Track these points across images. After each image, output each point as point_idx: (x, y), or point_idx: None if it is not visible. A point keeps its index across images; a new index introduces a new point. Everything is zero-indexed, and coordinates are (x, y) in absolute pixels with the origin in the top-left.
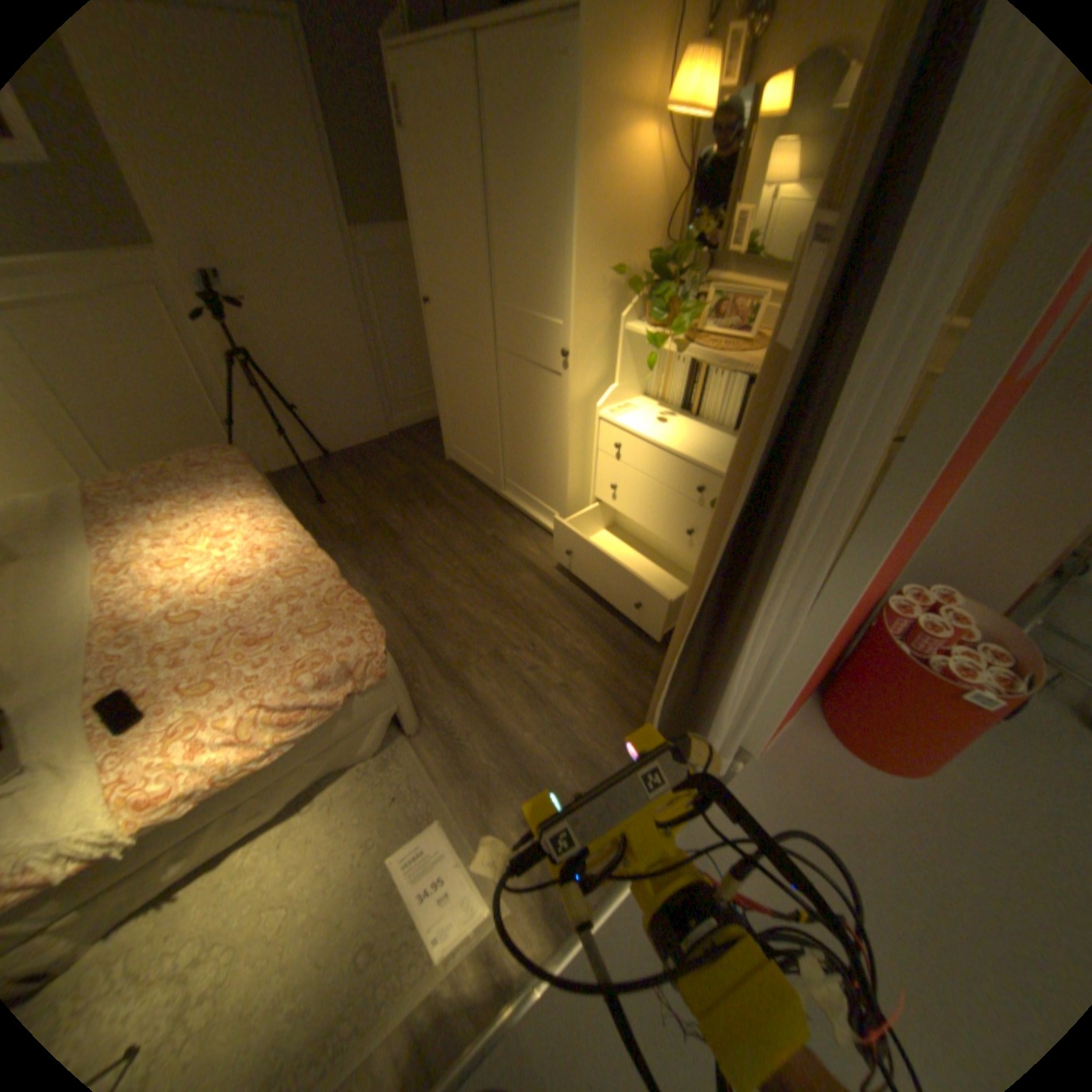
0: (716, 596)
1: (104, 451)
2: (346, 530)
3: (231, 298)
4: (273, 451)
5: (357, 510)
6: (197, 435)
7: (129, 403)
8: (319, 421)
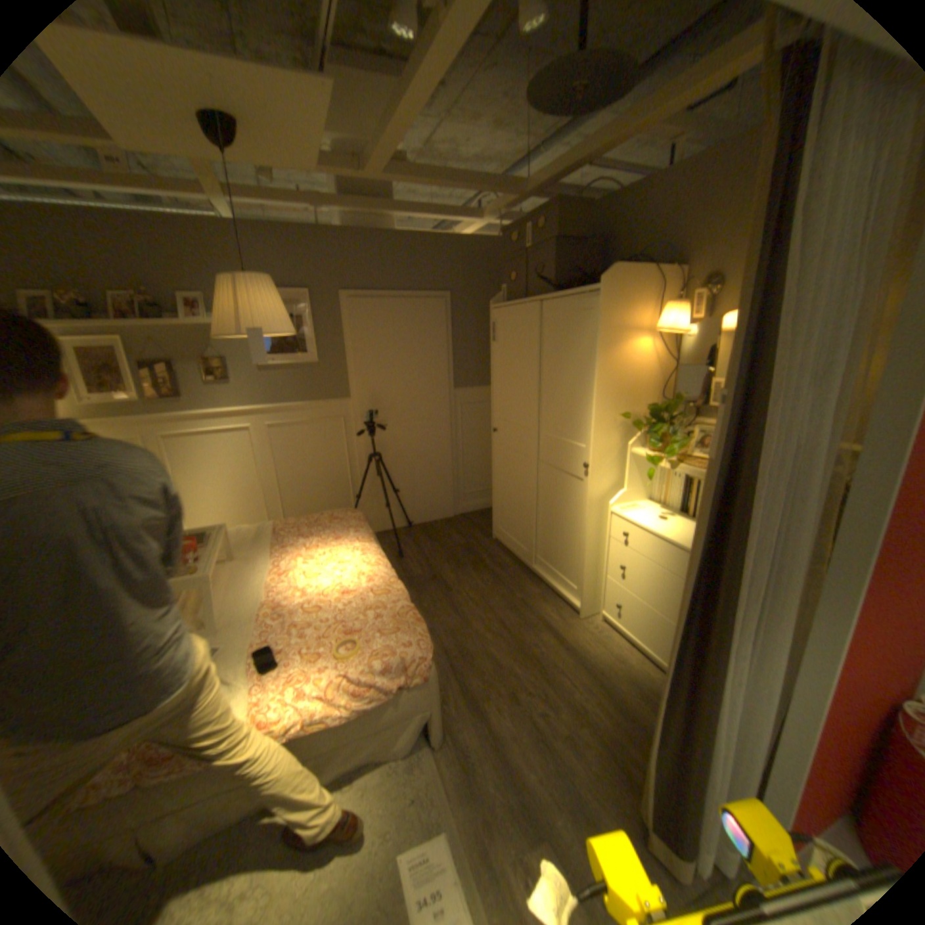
0: (695, 646)
1: (285, 506)
2: (414, 578)
3: (379, 425)
4: (377, 518)
5: (423, 565)
6: (337, 502)
7: (308, 479)
8: (411, 501)
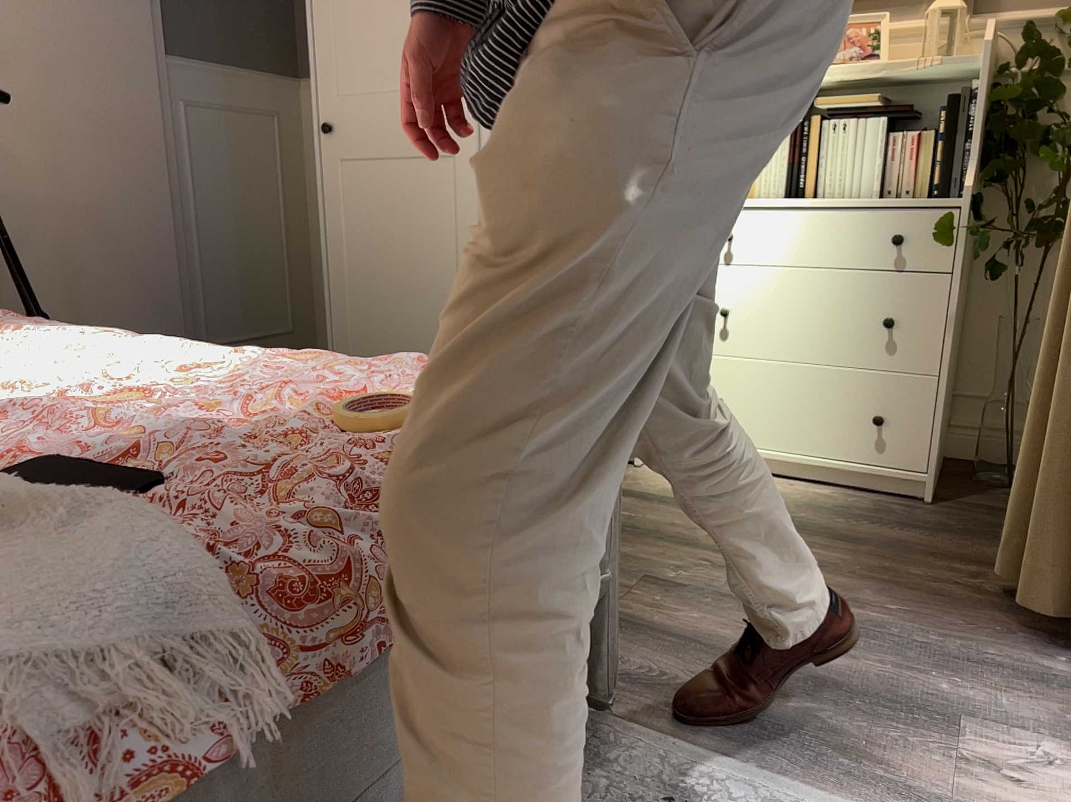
0: None
1: None
2: None
3: None
4: None
5: None
6: None
7: None
8: None
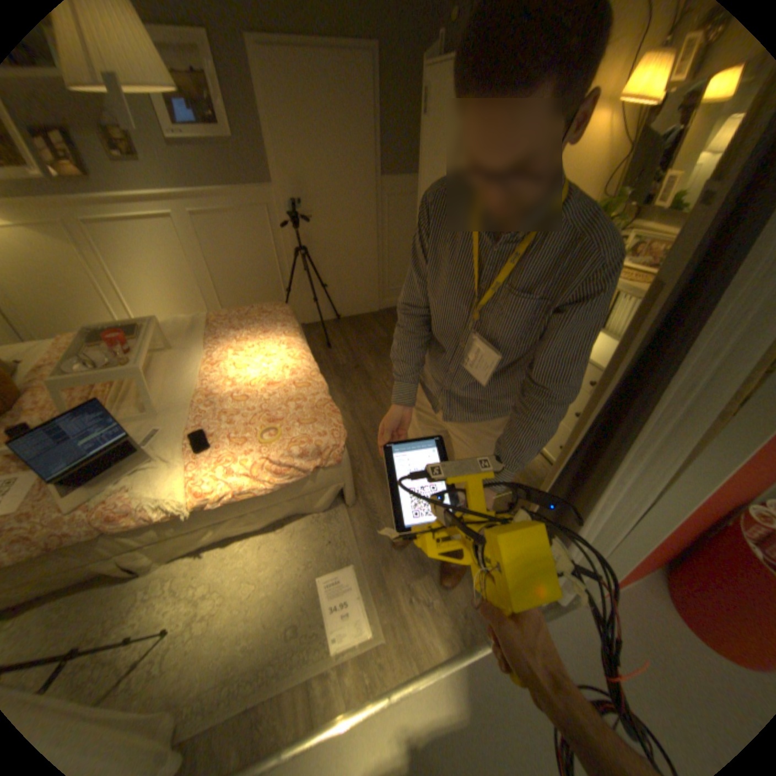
0: (581, 462)
1: (221, 297)
2: (339, 367)
3: (304, 216)
4: (308, 310)
5: (349, 356)
6: (269, 295)
7: (239, 271)
8: (338, 296)
